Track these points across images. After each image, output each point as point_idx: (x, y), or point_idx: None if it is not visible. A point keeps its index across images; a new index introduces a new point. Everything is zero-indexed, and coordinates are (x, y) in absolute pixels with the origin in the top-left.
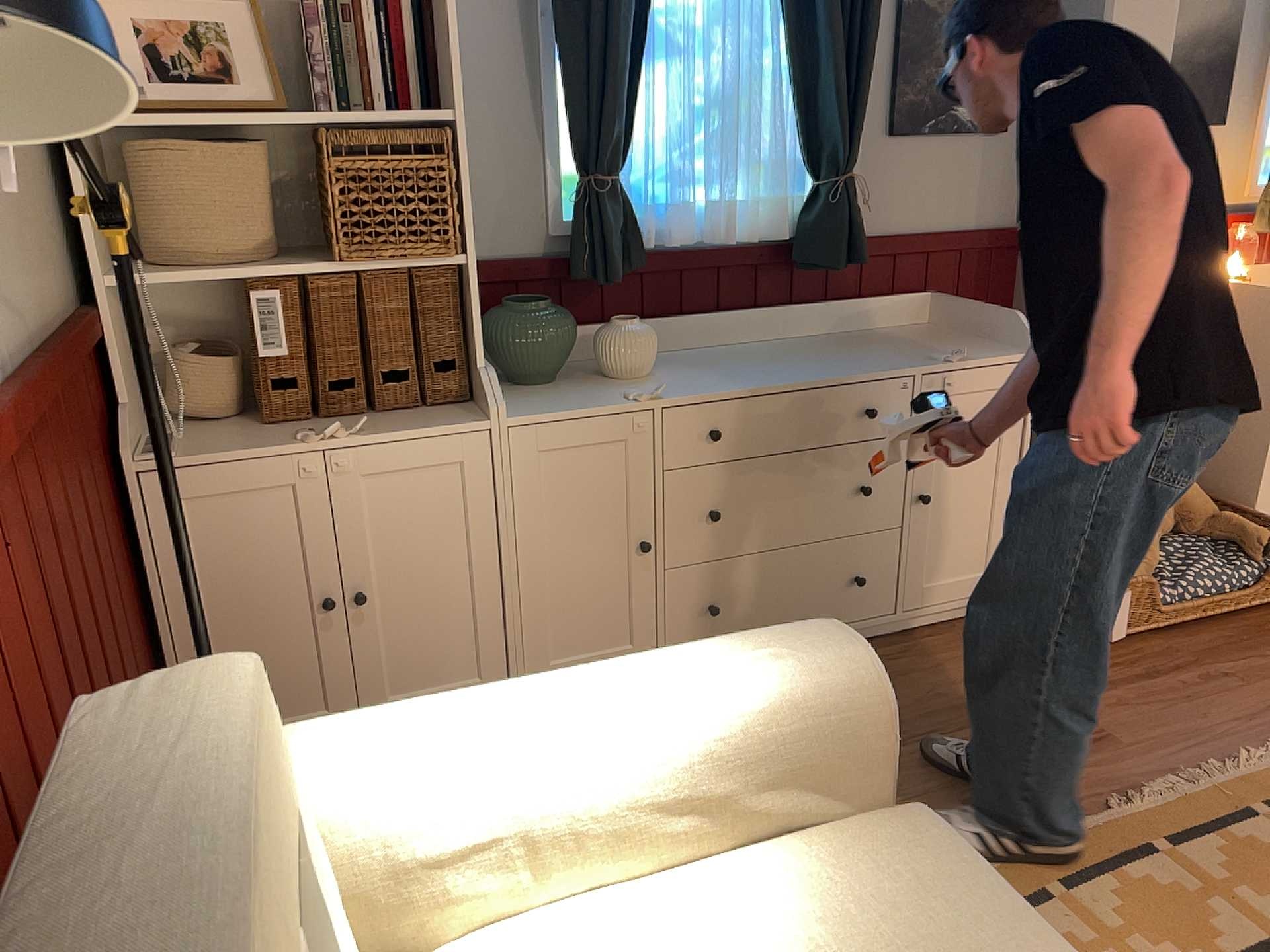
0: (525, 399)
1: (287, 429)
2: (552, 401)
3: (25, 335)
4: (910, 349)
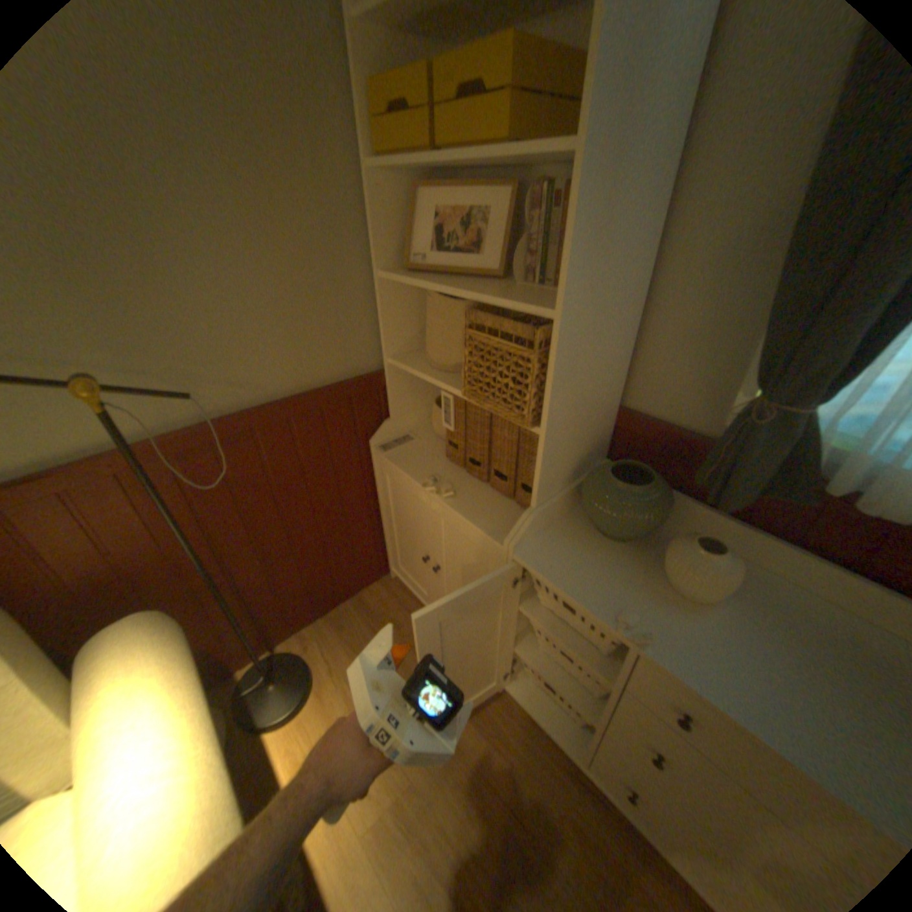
0: (573, 543)
1: (447, 466)
2: (579, 563)
3: (268, 392)
4: None
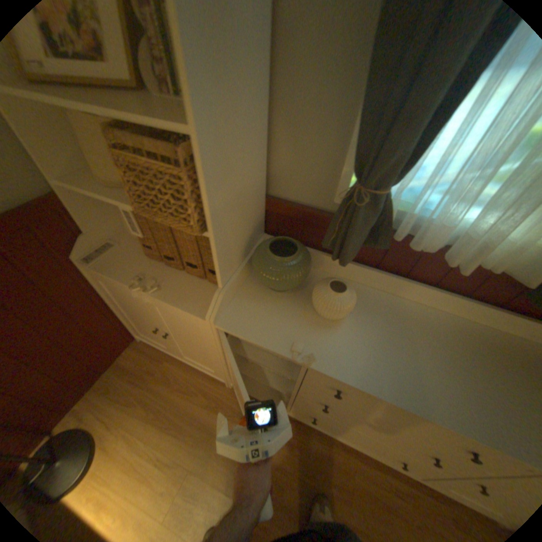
0: (254, 302)
1: (149, 264)
2: (261, 316)
3: None
4: None
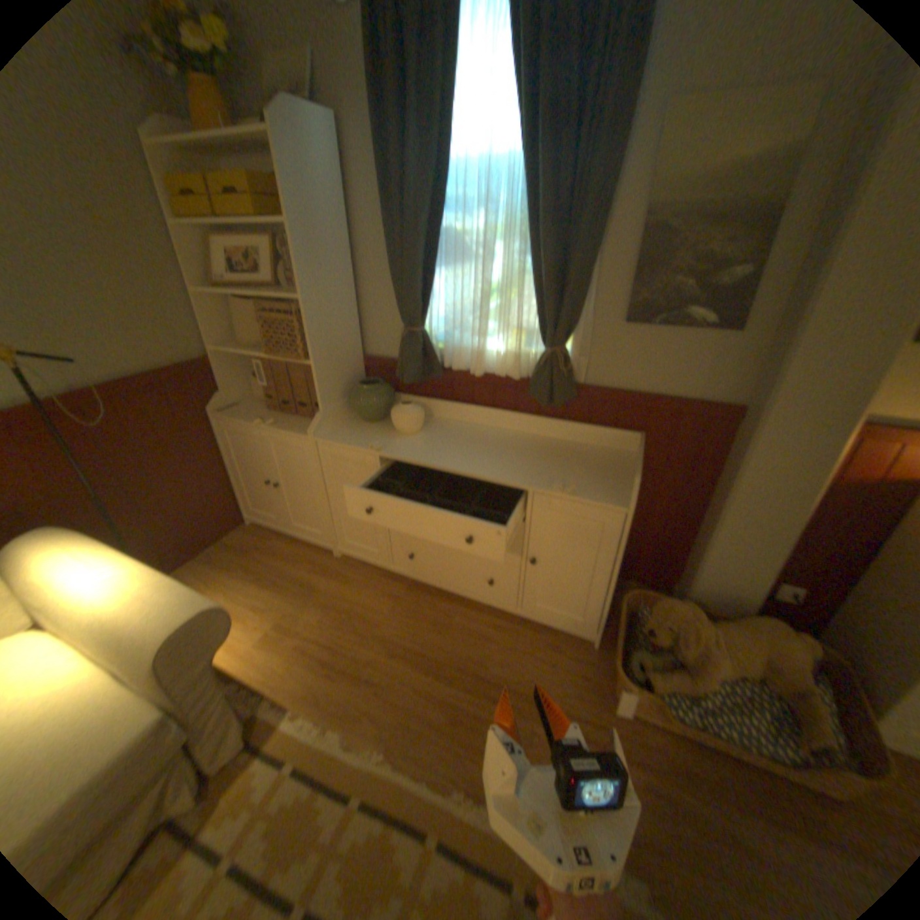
0: (348, 427)
1: (268, 412)
2: (351, 433)
3: (119, 370)
4: (569, 467)
